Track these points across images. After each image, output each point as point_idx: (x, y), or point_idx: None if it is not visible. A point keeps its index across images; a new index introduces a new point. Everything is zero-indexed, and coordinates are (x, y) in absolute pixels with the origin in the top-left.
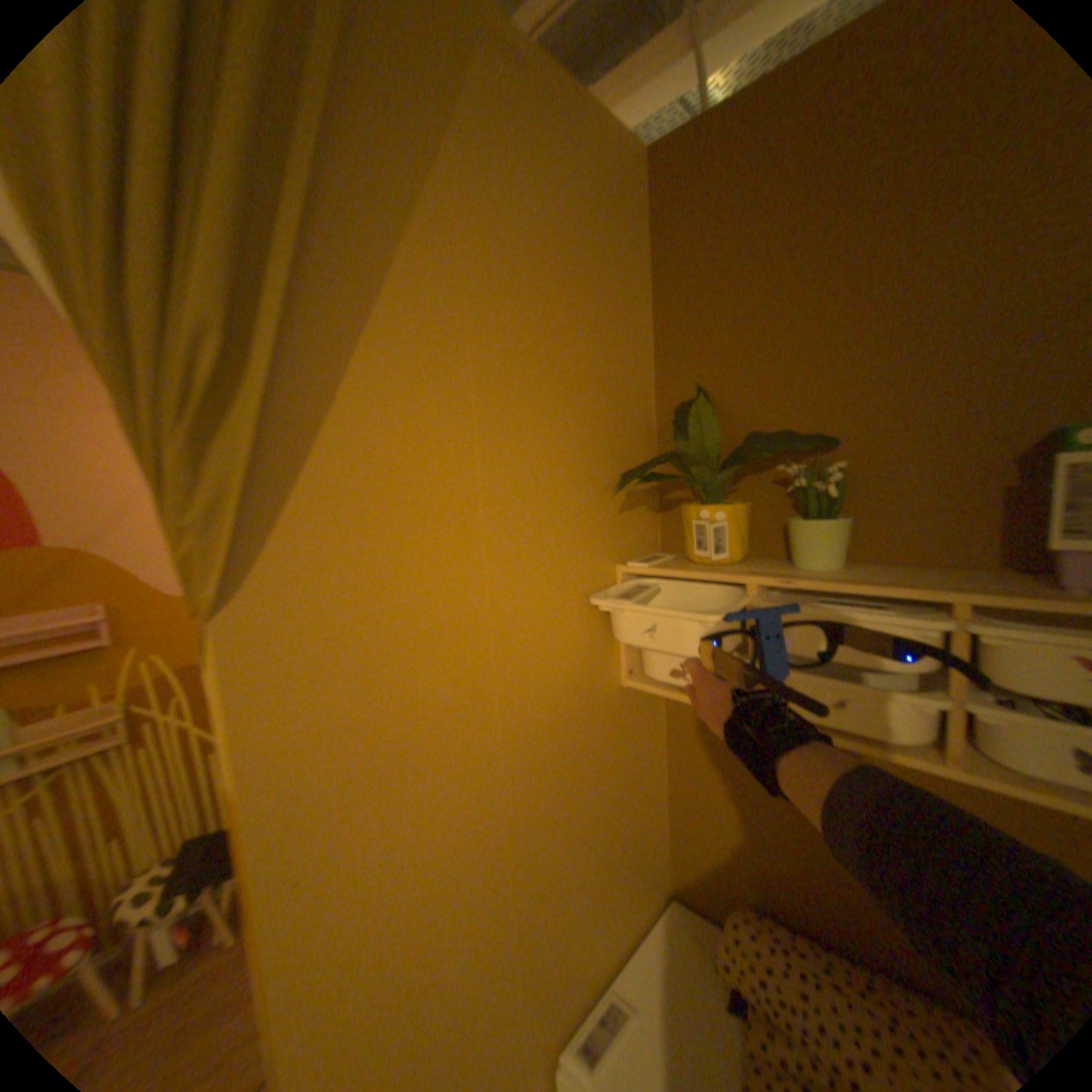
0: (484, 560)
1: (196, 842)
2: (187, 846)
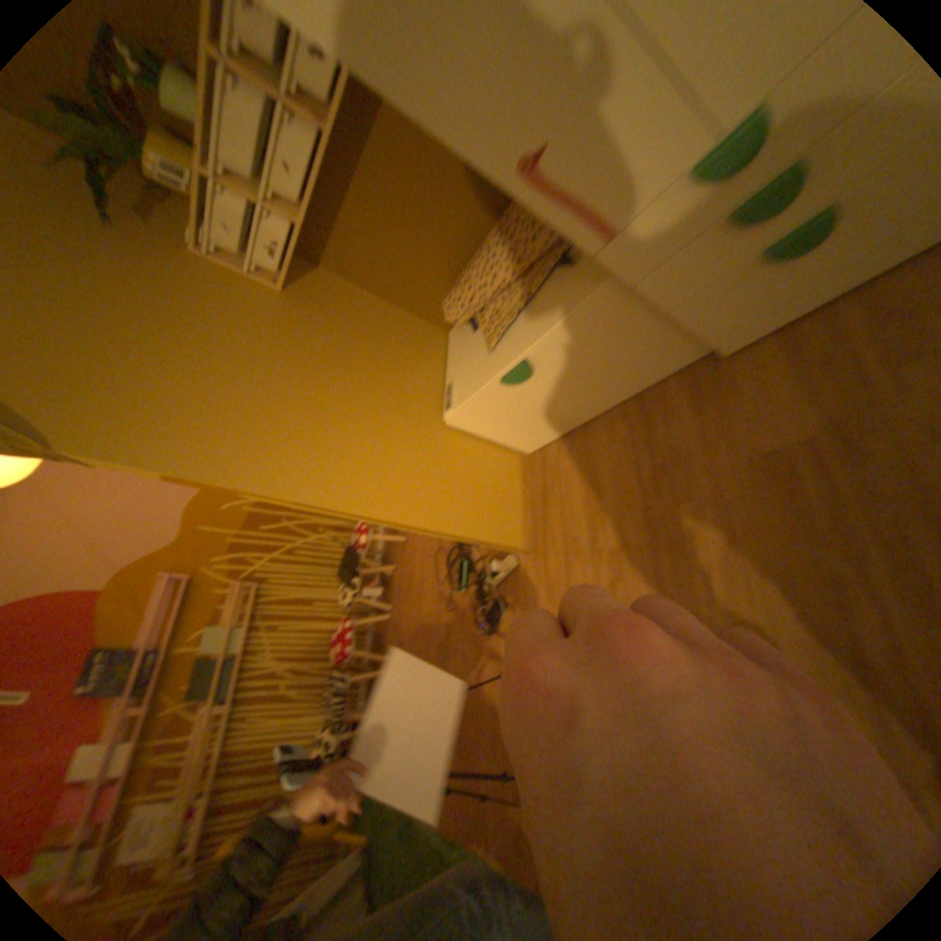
0: (115, 327)
1: (342, 571)
2: (341, 576)
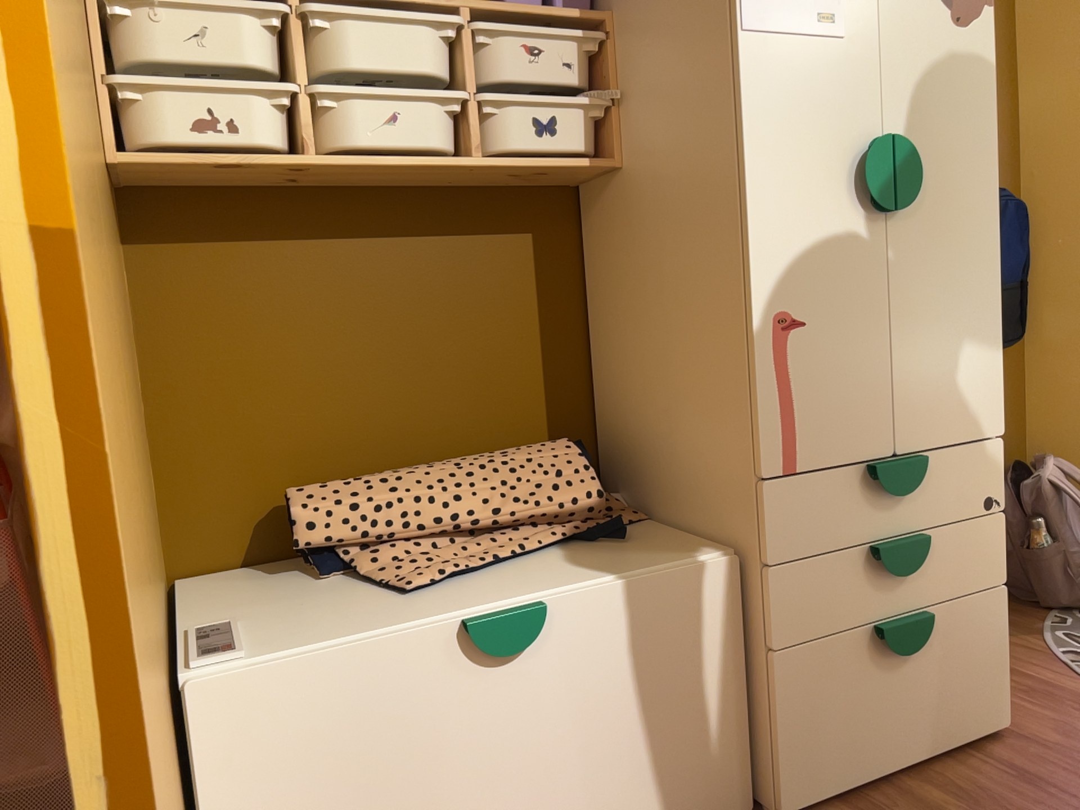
0: None
1: None
2: None
